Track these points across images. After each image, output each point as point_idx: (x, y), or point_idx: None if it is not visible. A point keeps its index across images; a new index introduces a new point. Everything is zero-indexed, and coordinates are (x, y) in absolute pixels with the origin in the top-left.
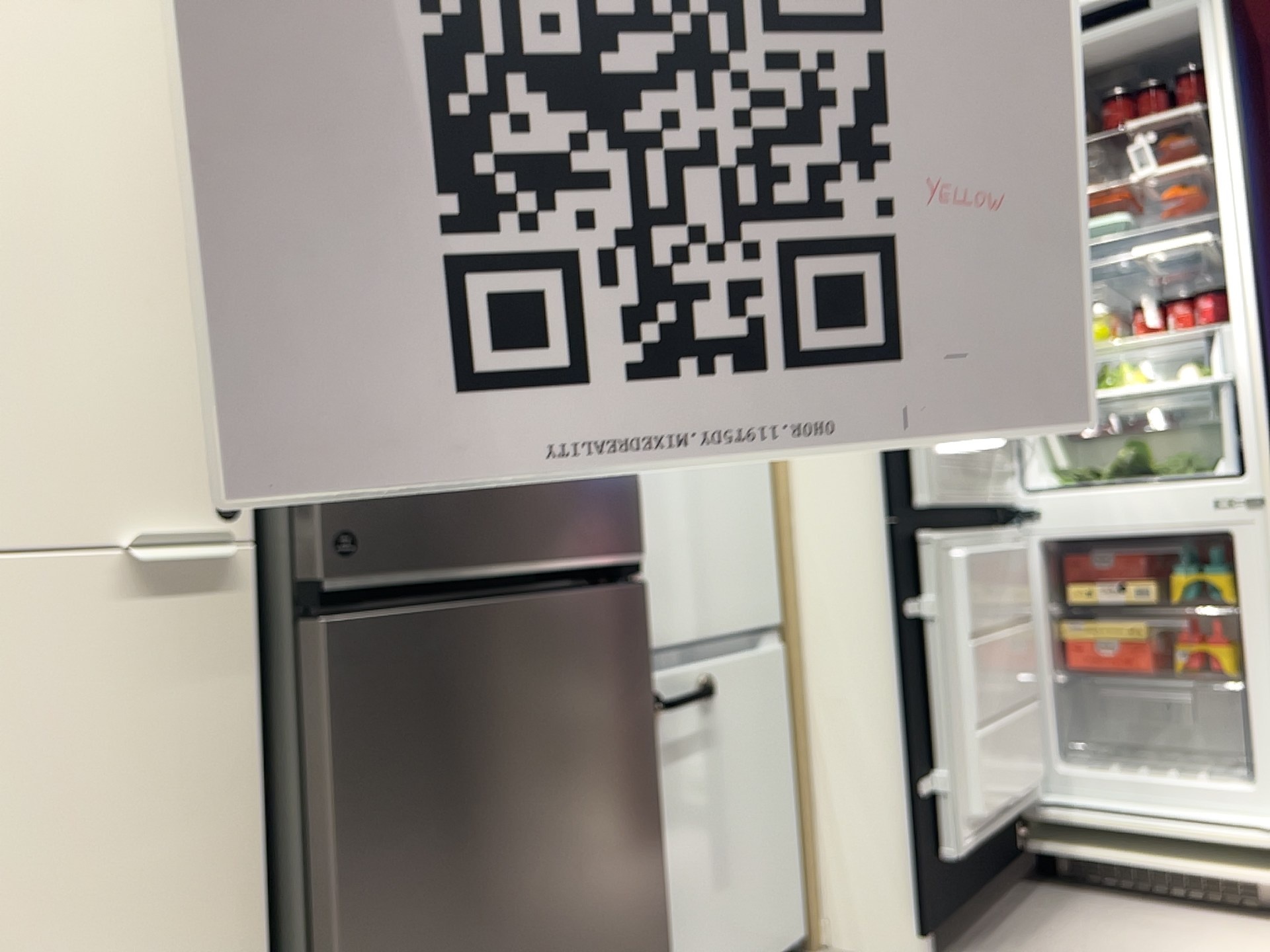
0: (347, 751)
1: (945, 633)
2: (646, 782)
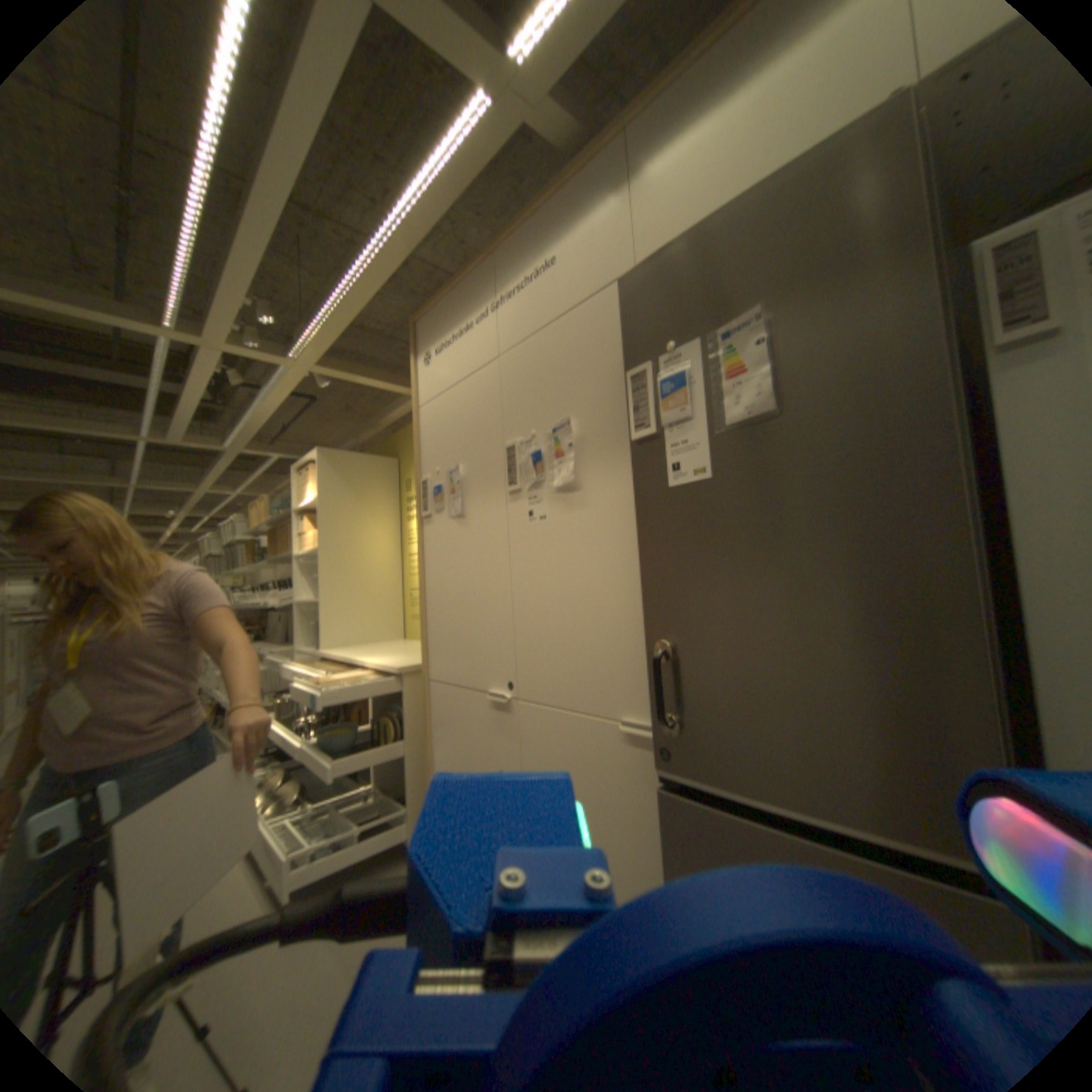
0: (675, 865)
1: None
2: None
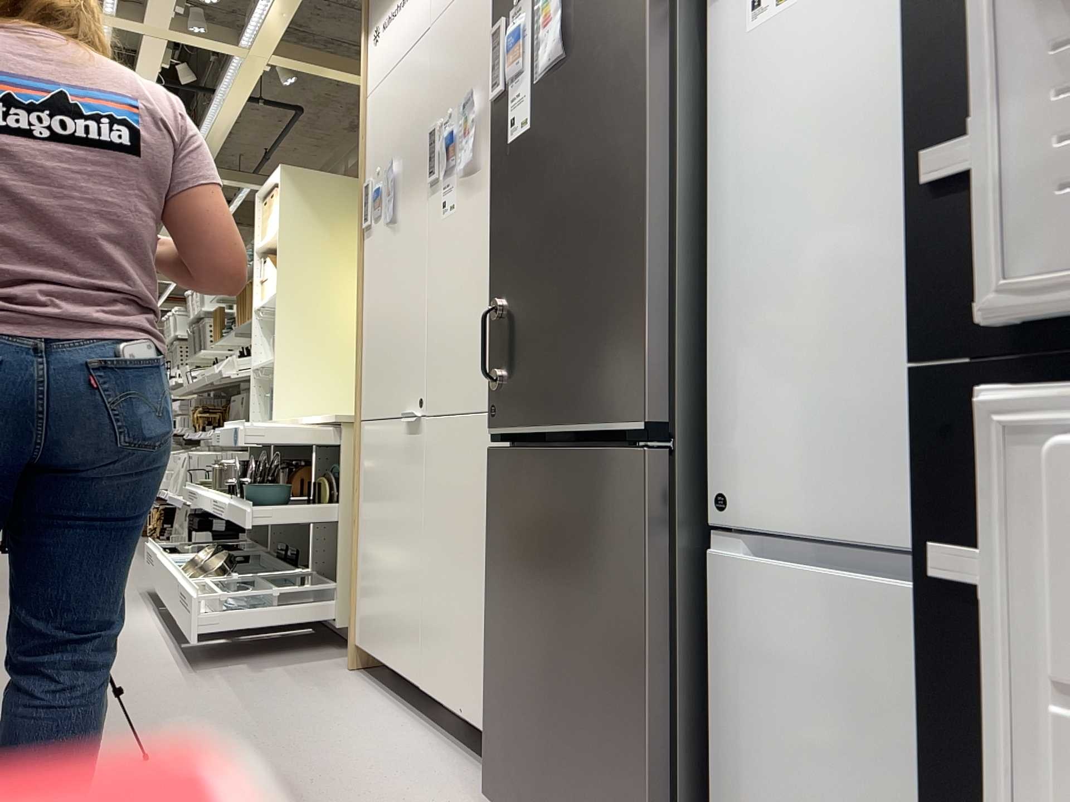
0: (492, 517)
1: (1033, 673)
2: (636, 638)
